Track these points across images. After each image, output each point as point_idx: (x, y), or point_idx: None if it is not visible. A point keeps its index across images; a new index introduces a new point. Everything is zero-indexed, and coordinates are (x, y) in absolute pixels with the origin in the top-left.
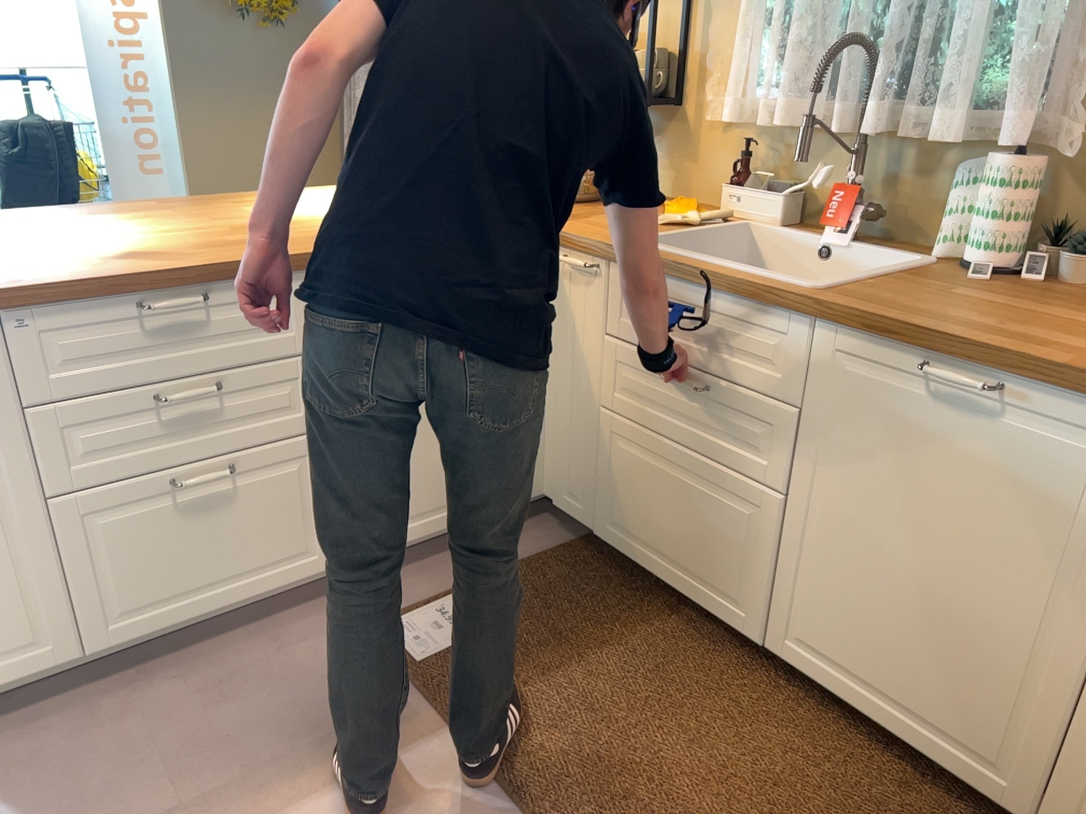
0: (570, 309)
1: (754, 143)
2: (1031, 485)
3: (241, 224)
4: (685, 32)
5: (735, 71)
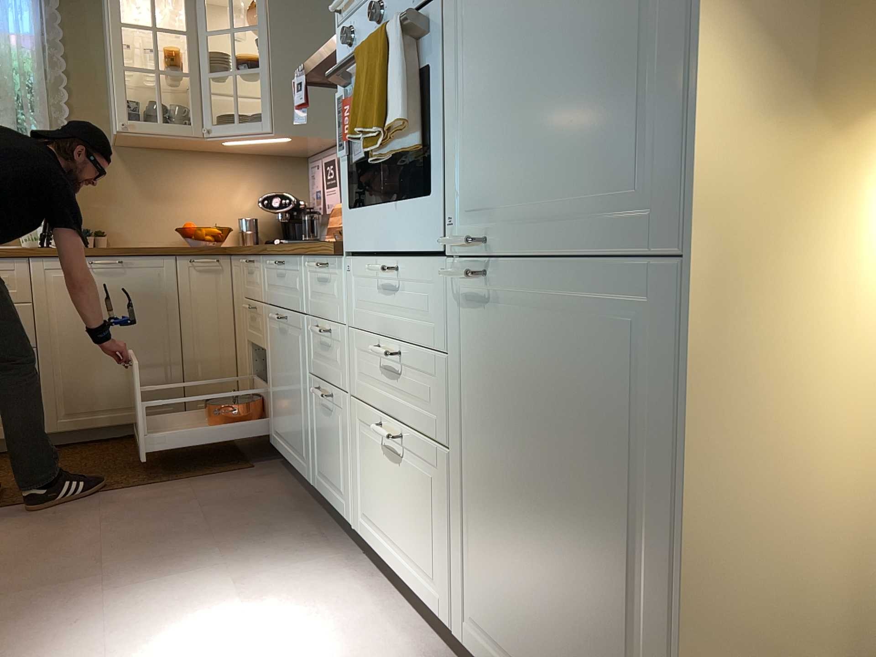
0: None
1: None
2: (142, 291)
3: None
4: None
5: None
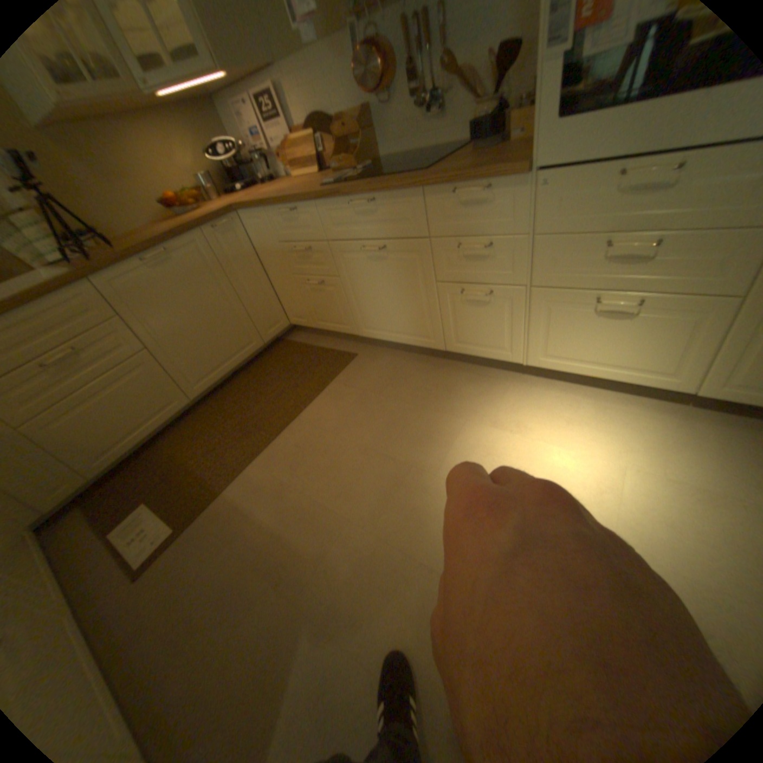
0: None
1: None
2: (193, 268)
3: None
4: None
5: None
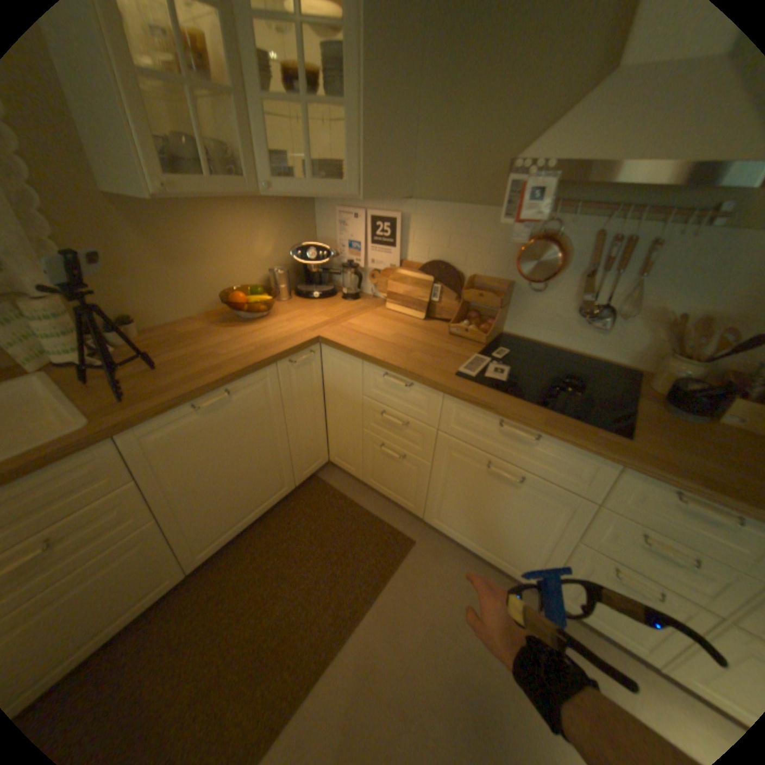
0: None
1: None
2: (251, 410)
3: None
4: None
5: None
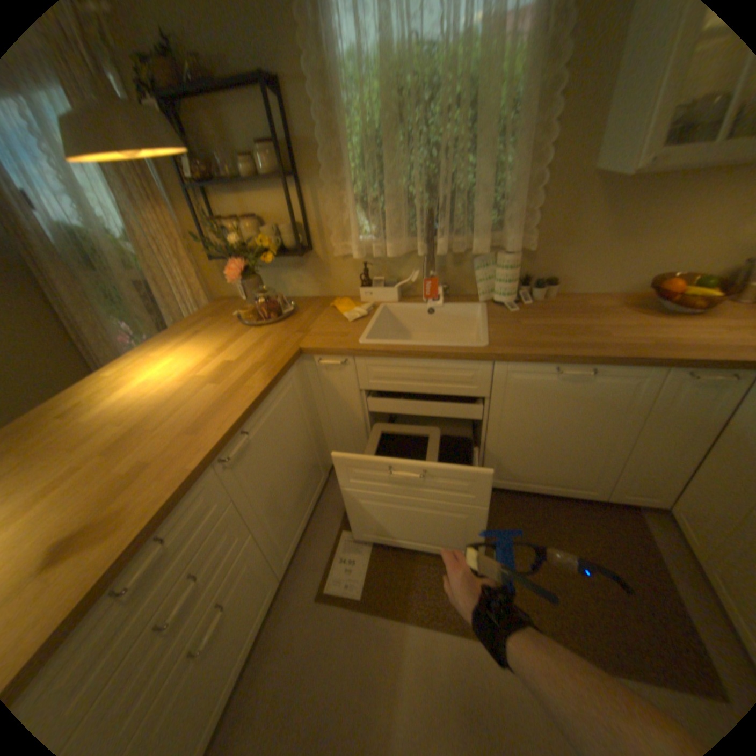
0: (330, 384)
1: (369, 264)
2: (608, 401)
3: (101, 445)
4: (303, 209)
5: (353, 230)
